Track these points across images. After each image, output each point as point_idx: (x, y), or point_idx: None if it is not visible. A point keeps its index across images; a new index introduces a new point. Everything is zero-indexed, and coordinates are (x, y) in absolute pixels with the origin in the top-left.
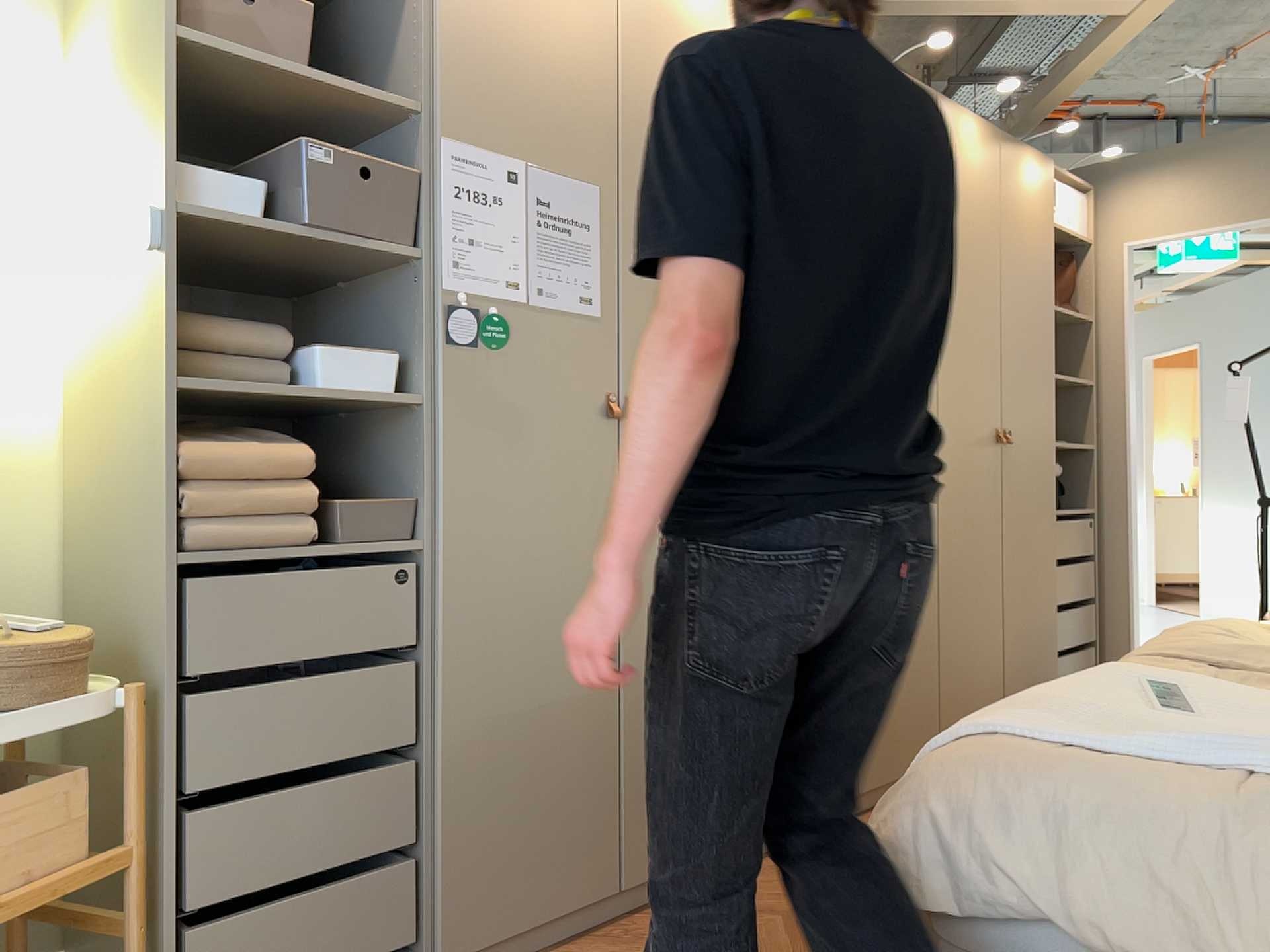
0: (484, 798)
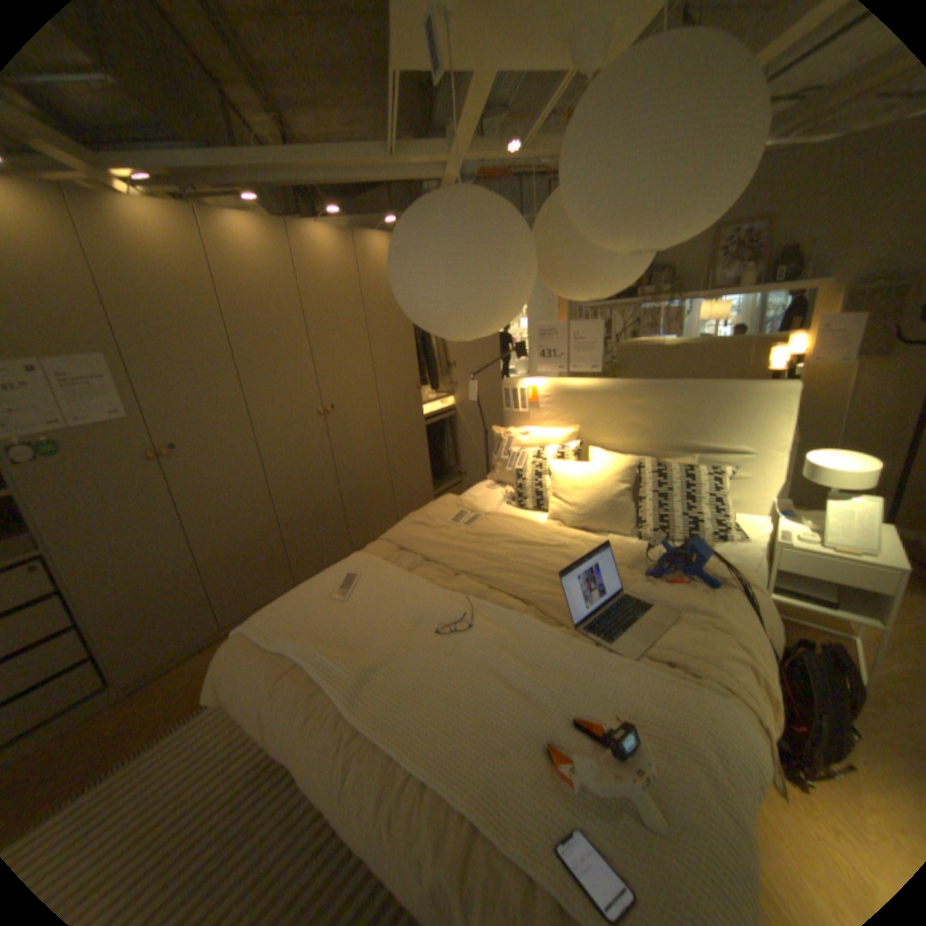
0: (130, 626)
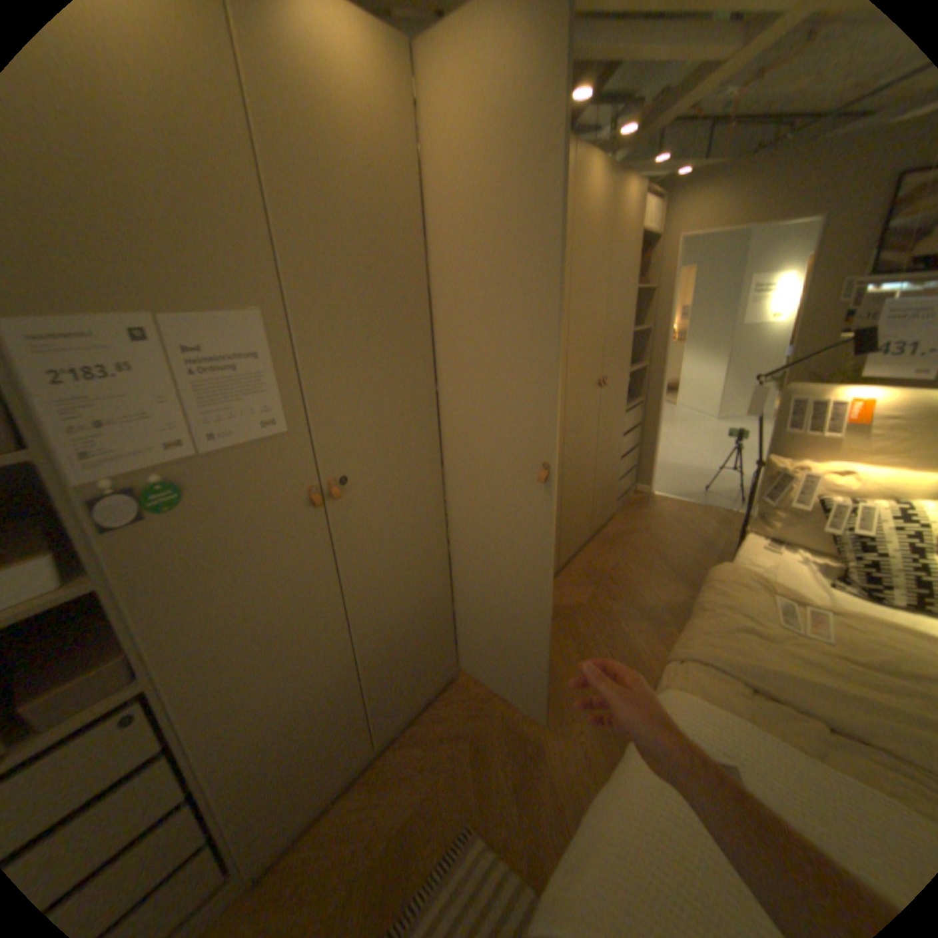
0: (268, 776)
